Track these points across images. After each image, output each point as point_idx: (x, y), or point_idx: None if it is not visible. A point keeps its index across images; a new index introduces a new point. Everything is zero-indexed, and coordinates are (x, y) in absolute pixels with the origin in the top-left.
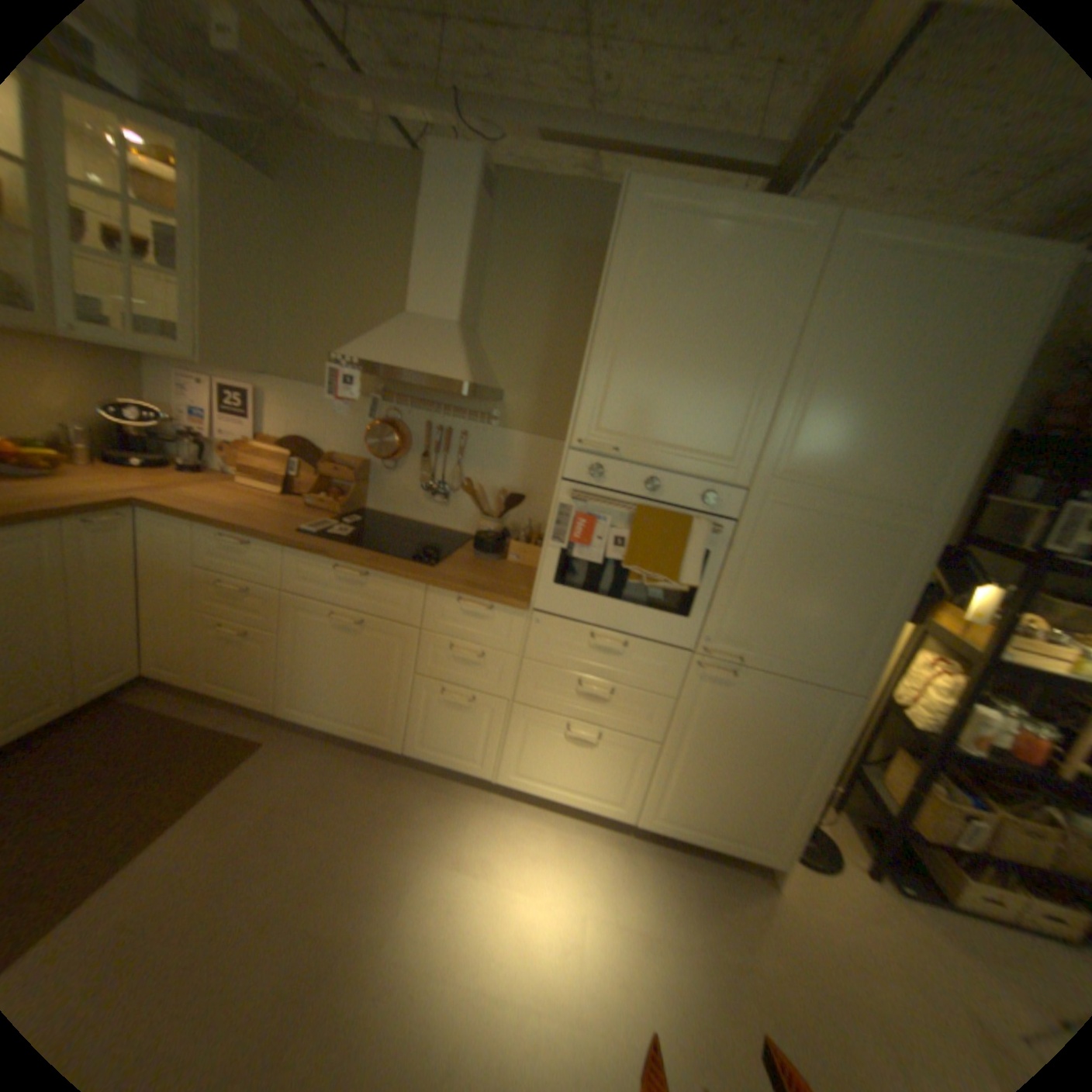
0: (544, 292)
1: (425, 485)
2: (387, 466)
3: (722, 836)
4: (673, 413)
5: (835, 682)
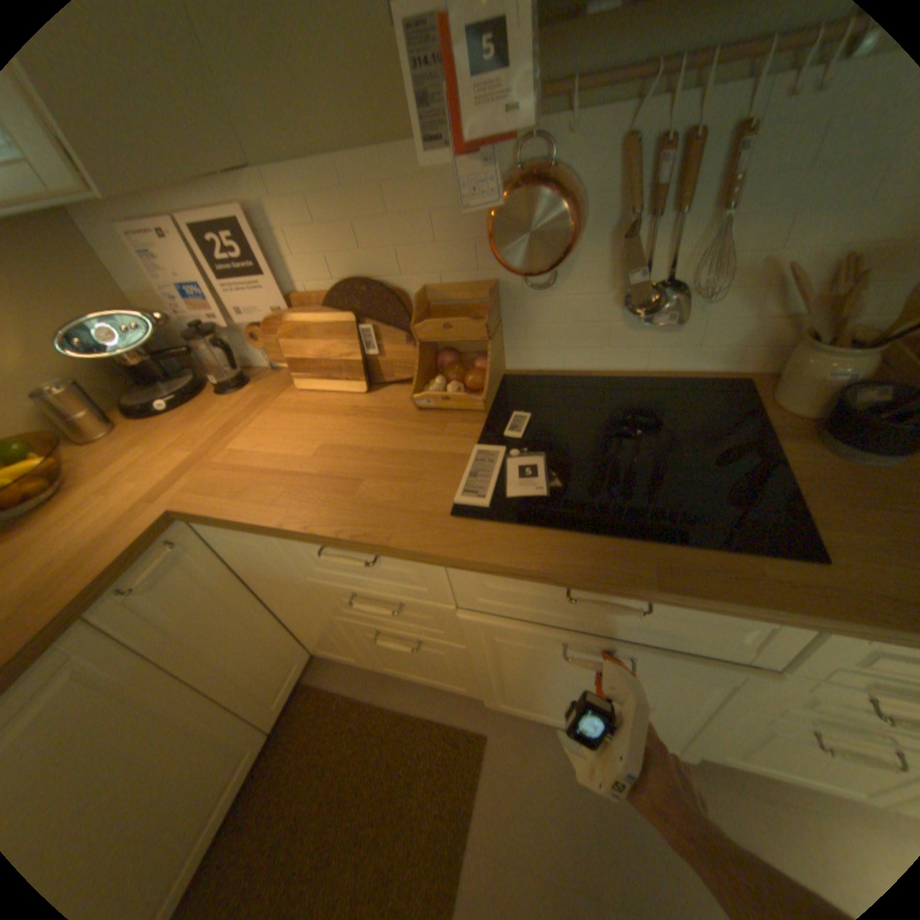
0: None
1: (631, 297)
2: (539, 279)
3: None
4: None
5: None
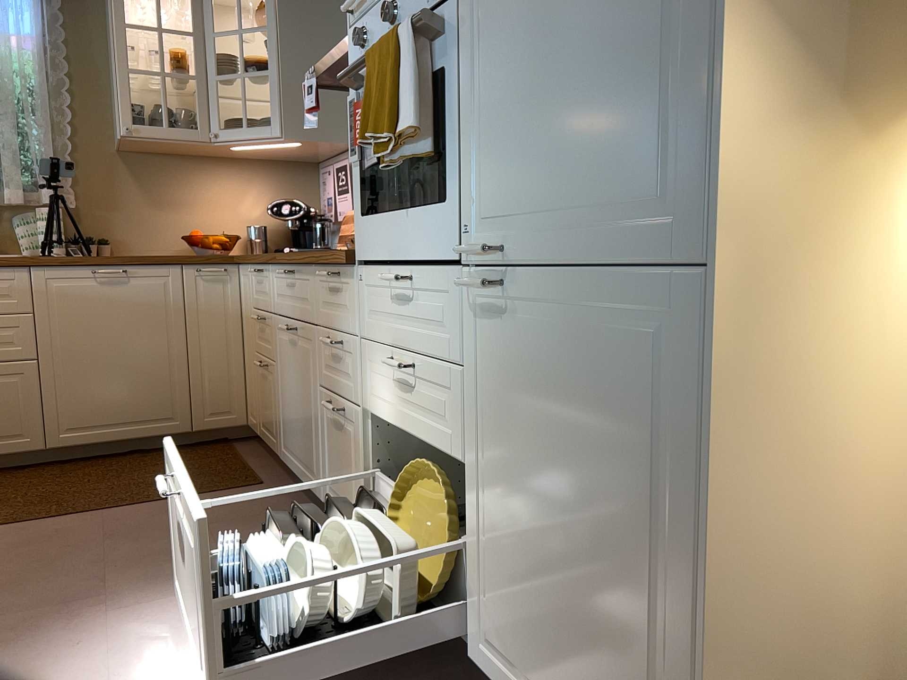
0: None
1: None
2: None
3: None
4: None
5: (655, 245)
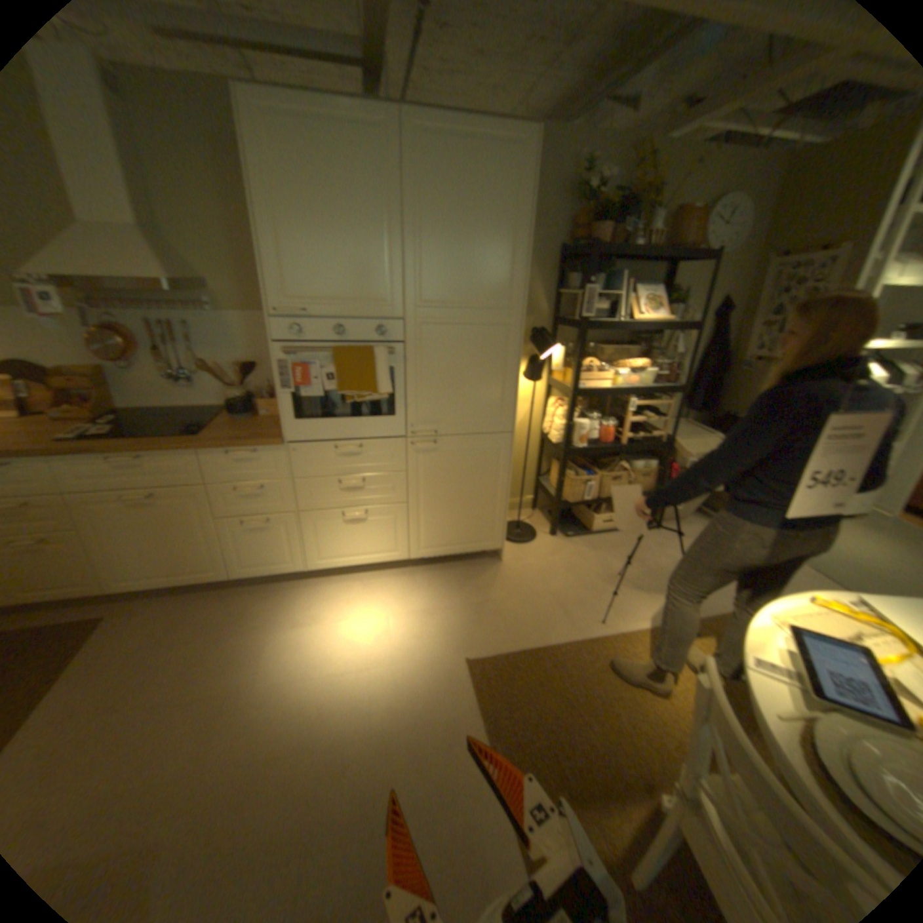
0: (206, 183)
1: (162, 374)
2: (118, 366)
3: (459, 543)
4: (334, 274)
5: (491, 428)
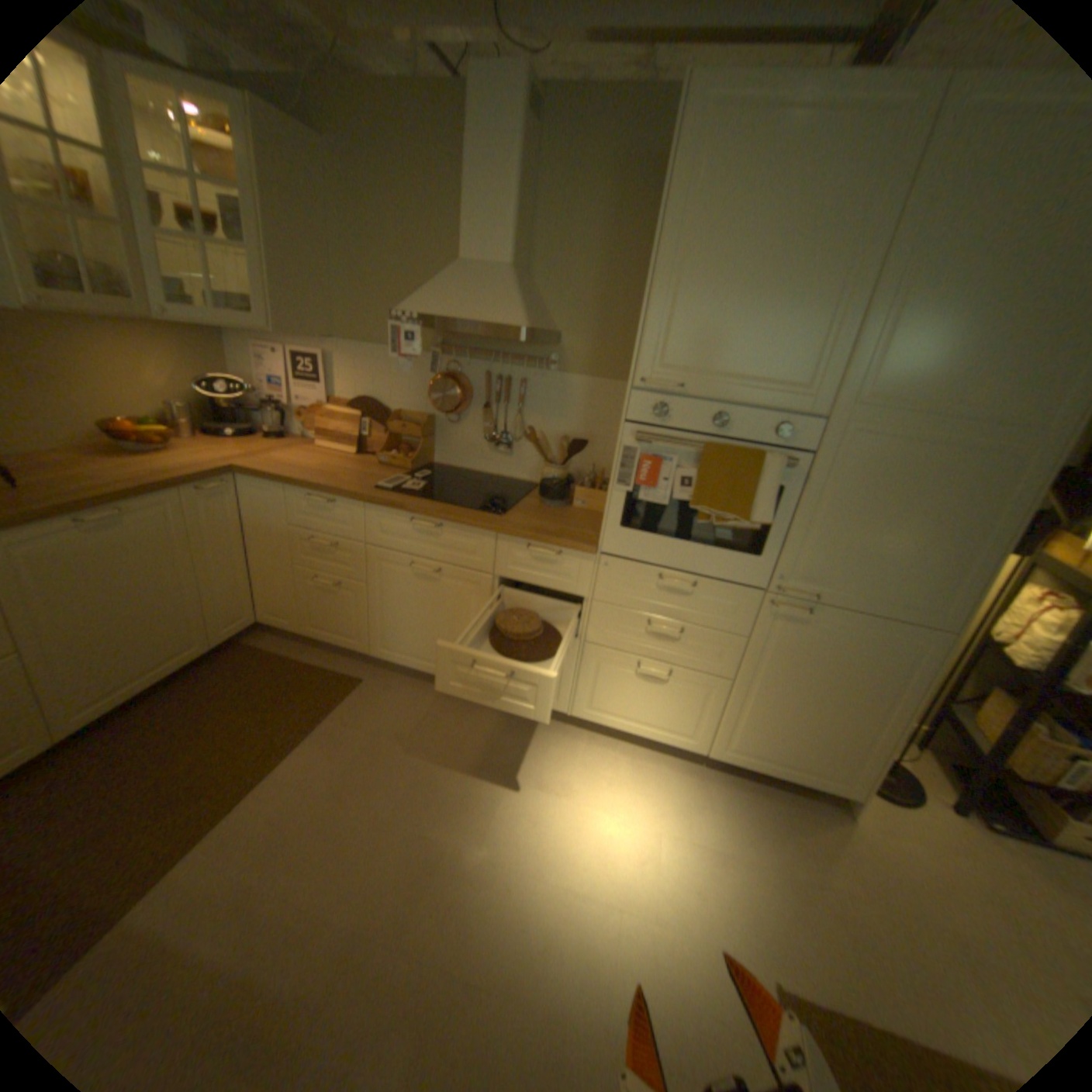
0: (600, 221)
1: (488, 438)
2: (452, 421)
3: (797, 769)
4: (744, 341)
5: (924, 619)
